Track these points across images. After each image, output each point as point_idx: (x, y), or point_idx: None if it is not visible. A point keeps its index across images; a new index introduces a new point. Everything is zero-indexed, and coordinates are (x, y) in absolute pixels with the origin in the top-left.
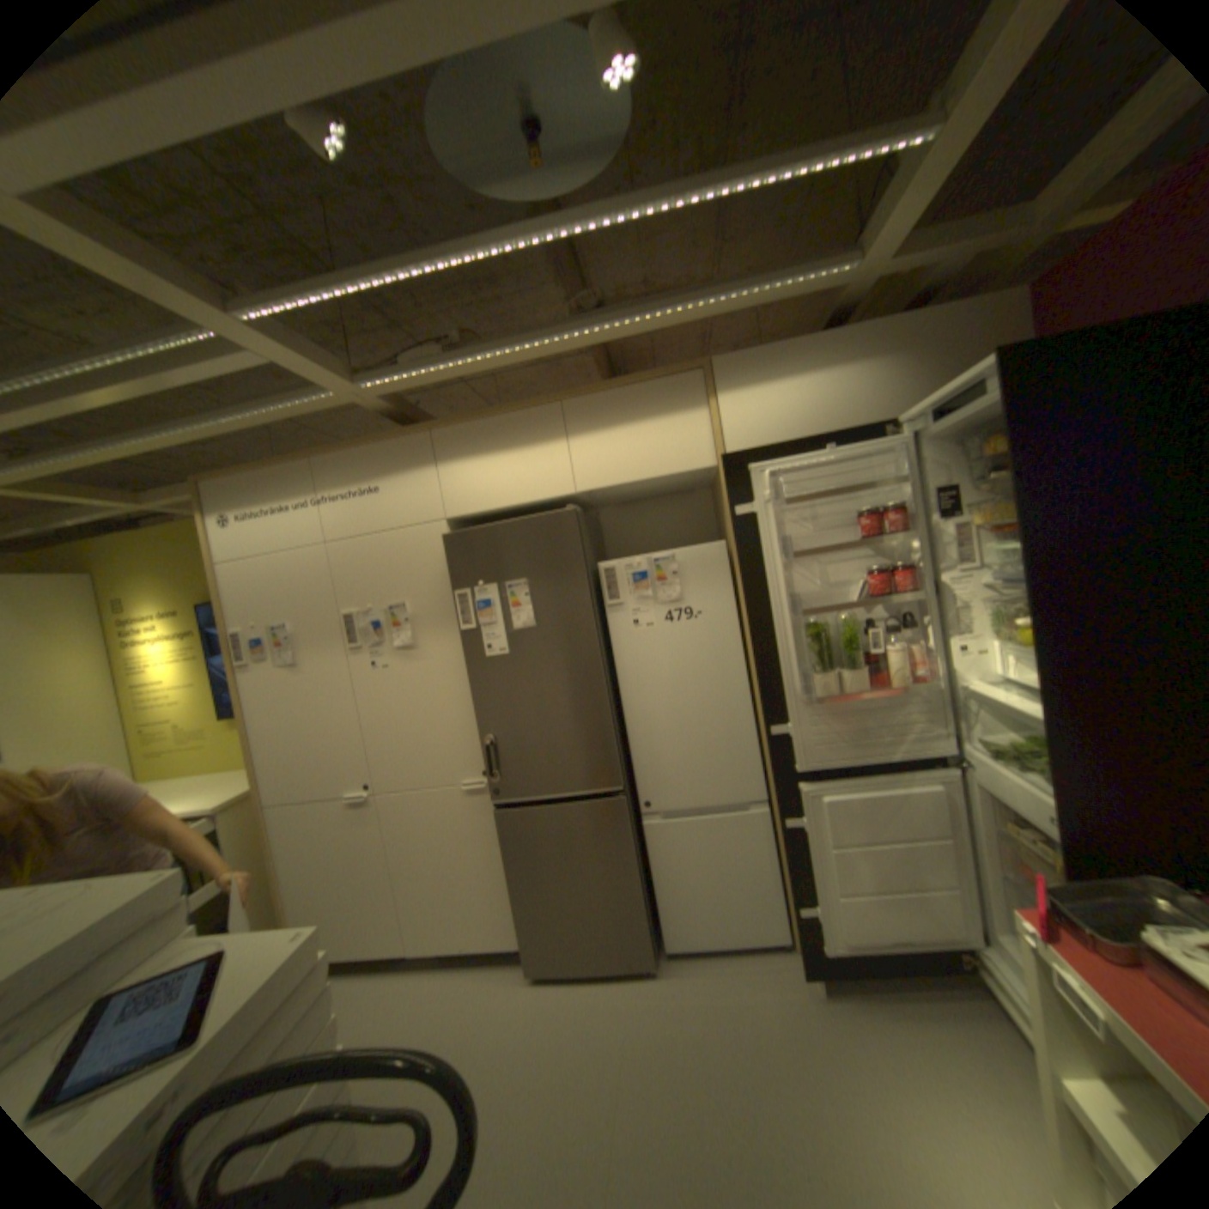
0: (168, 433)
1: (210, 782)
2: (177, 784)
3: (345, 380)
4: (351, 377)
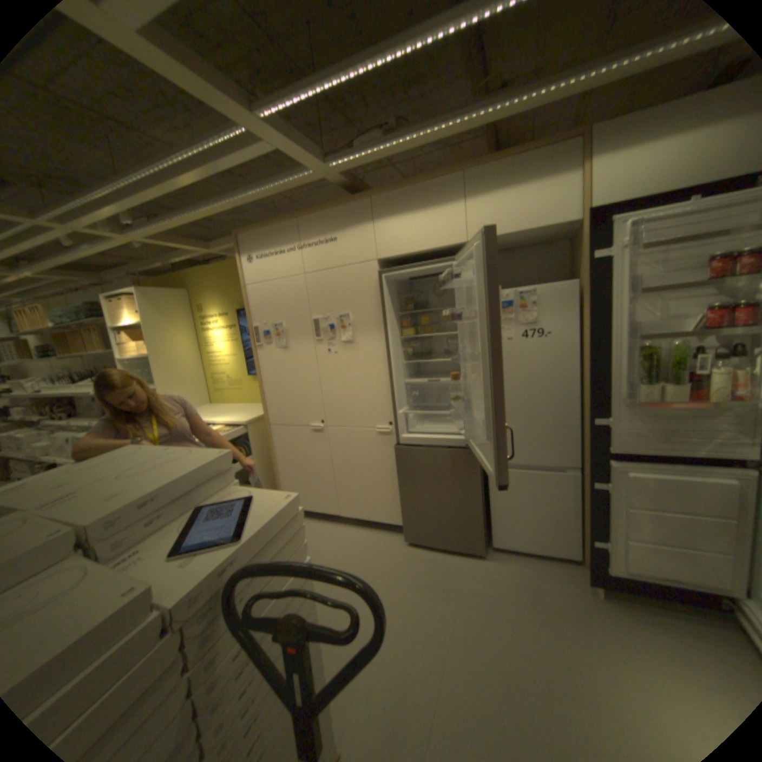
0: (220, 203)
1: (244, 408)
2: (229, 406)
3: (319, 160)
4: (323, 158)
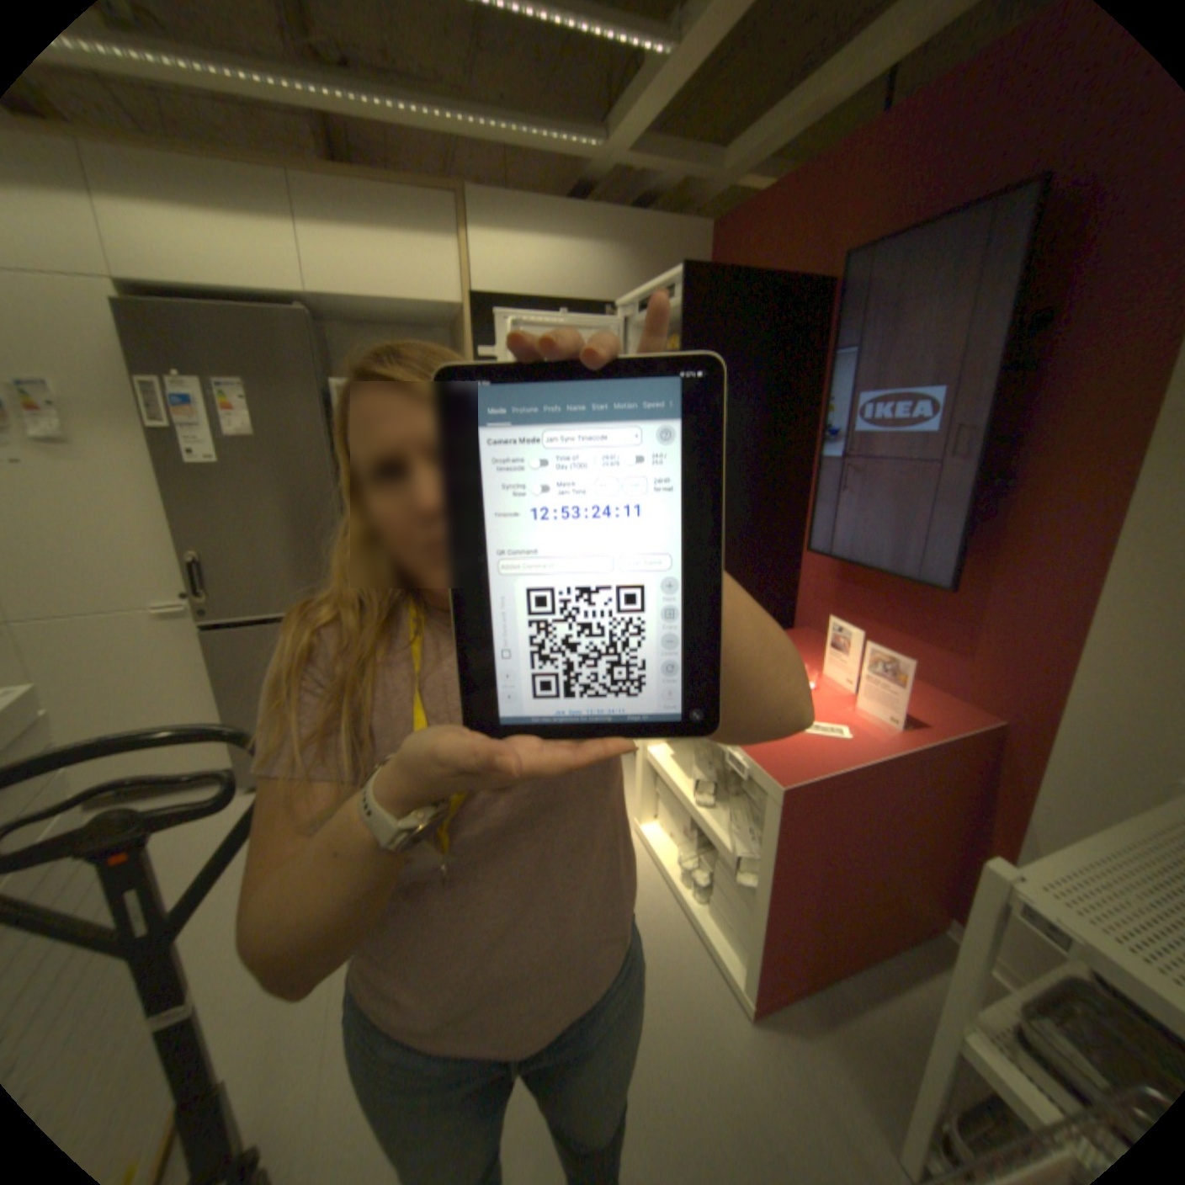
0: None
1: None
2: None
3: None
4: None
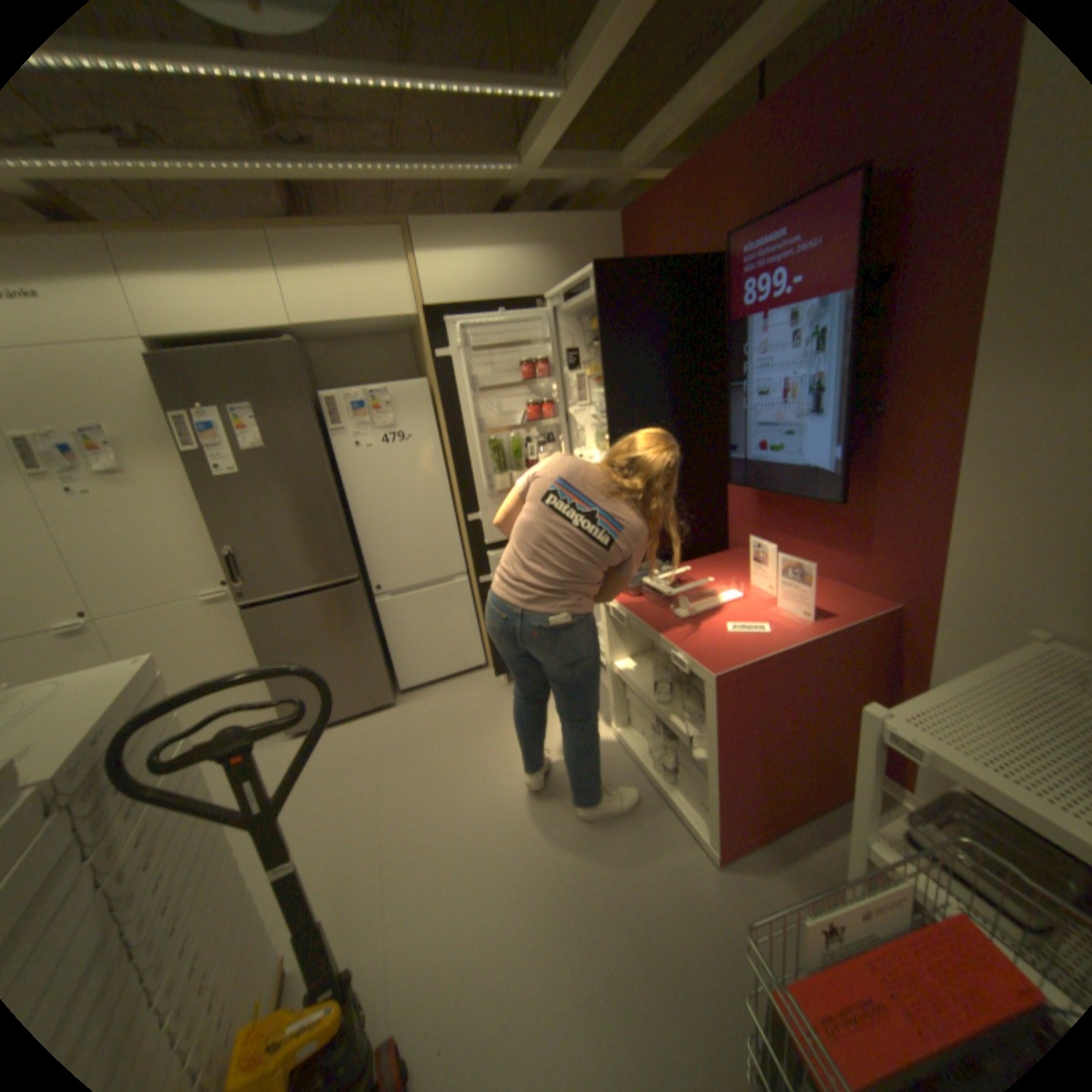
0: None
1: None
2: None
3: None
4: None
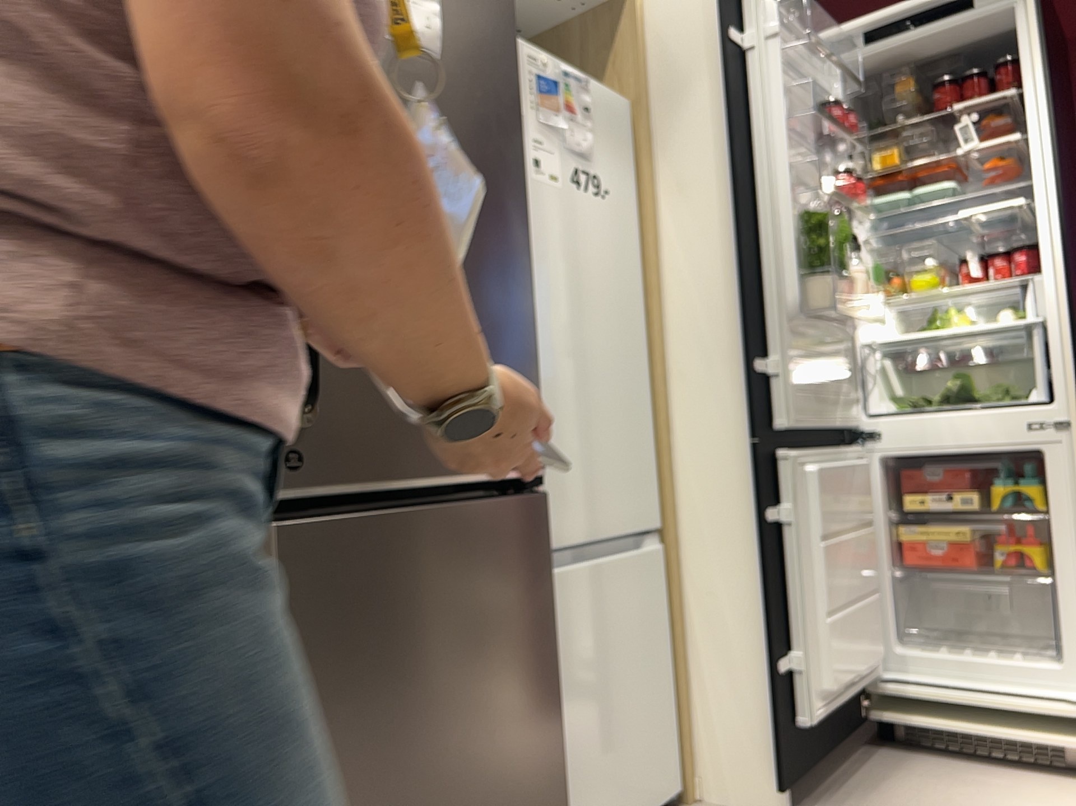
0: None
1: None
2: None
3: None
4: None
